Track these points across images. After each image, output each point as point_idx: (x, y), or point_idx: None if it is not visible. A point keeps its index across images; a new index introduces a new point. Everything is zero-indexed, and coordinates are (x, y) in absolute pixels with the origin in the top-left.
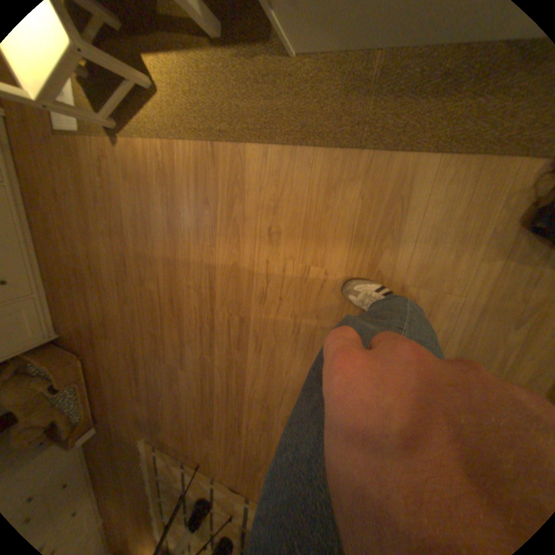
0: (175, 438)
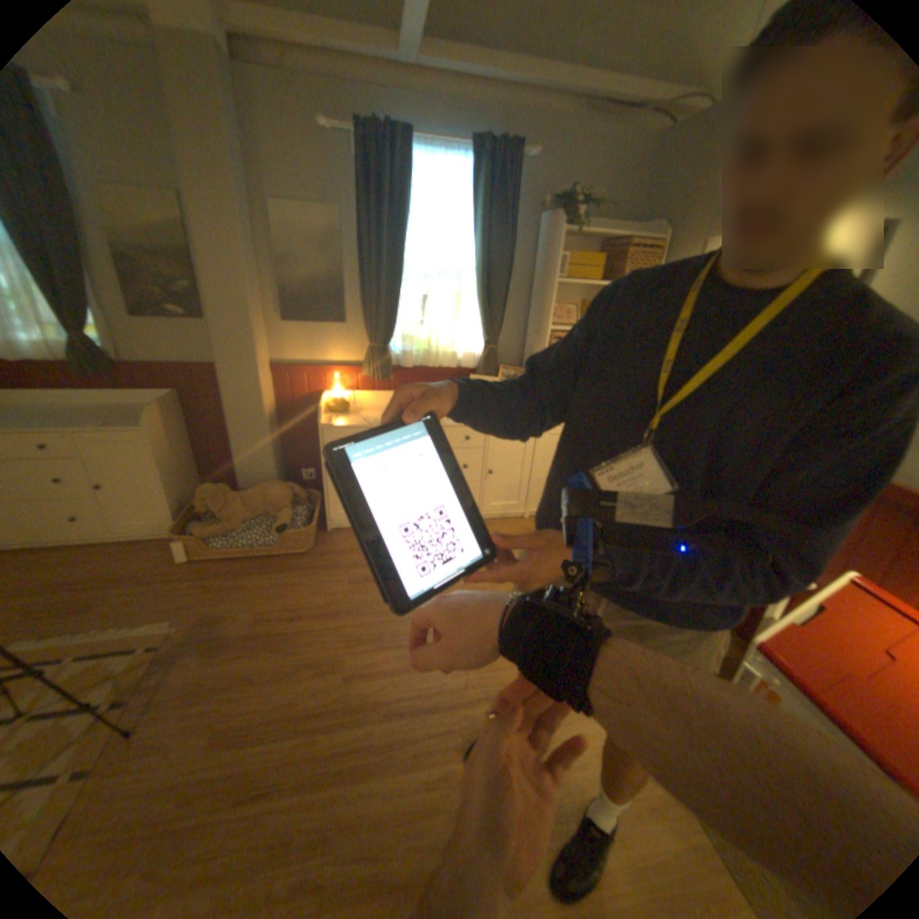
0: (191, 691)
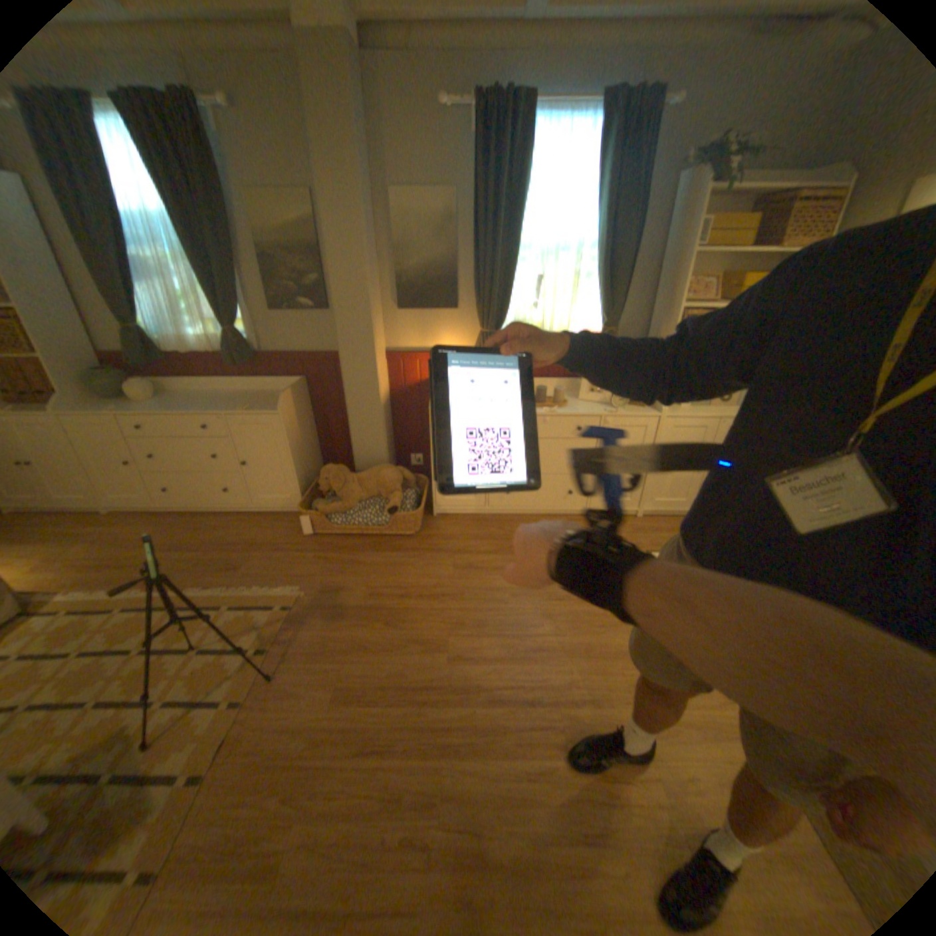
0: (317, 649)
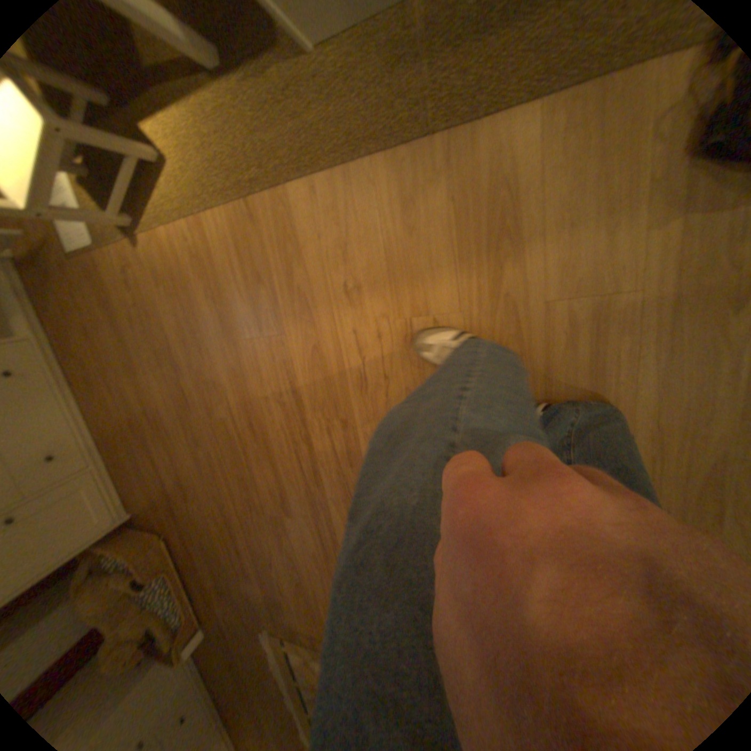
0: (304, 618)
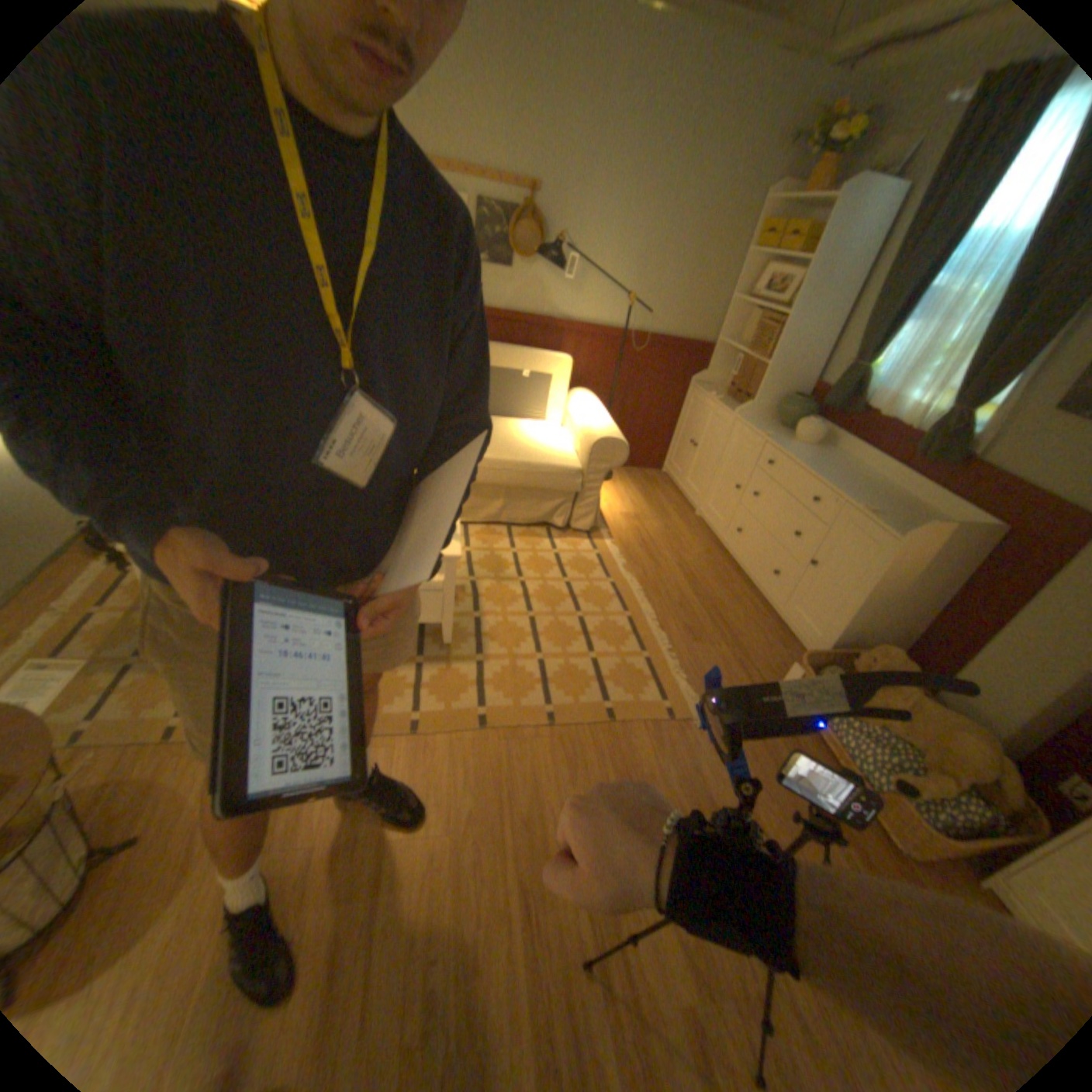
0: (635, 778)
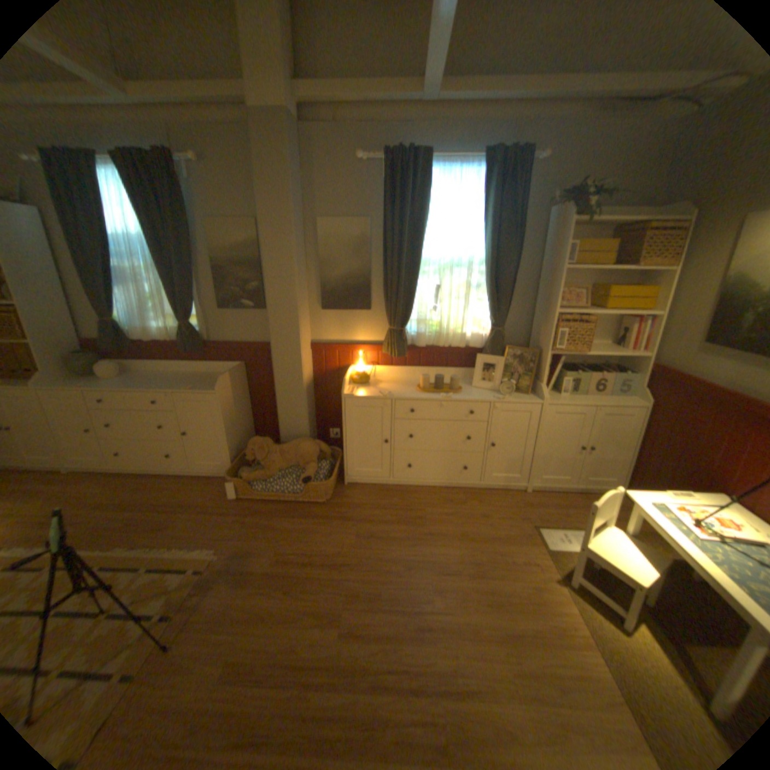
0: (218, 618)
